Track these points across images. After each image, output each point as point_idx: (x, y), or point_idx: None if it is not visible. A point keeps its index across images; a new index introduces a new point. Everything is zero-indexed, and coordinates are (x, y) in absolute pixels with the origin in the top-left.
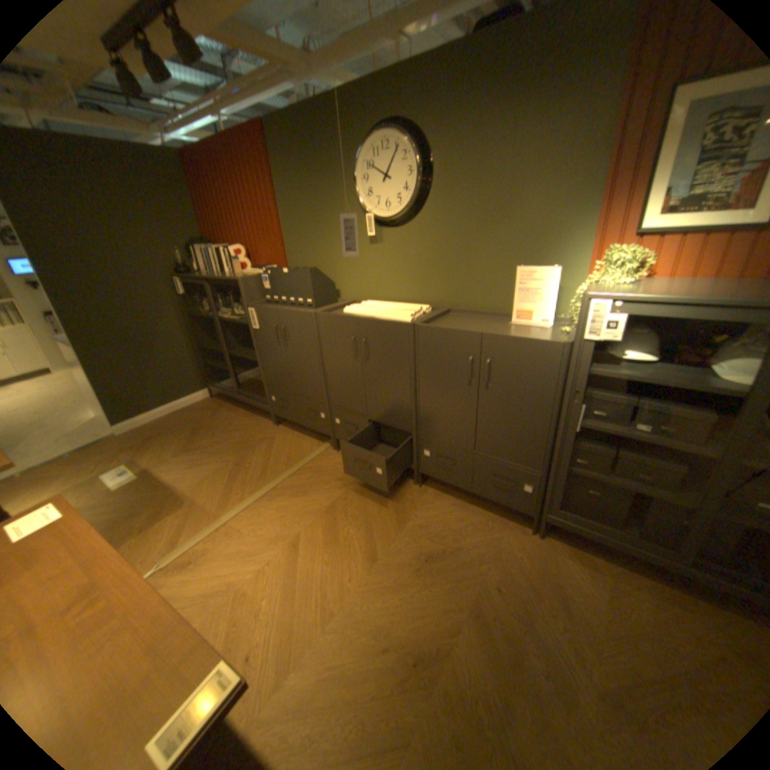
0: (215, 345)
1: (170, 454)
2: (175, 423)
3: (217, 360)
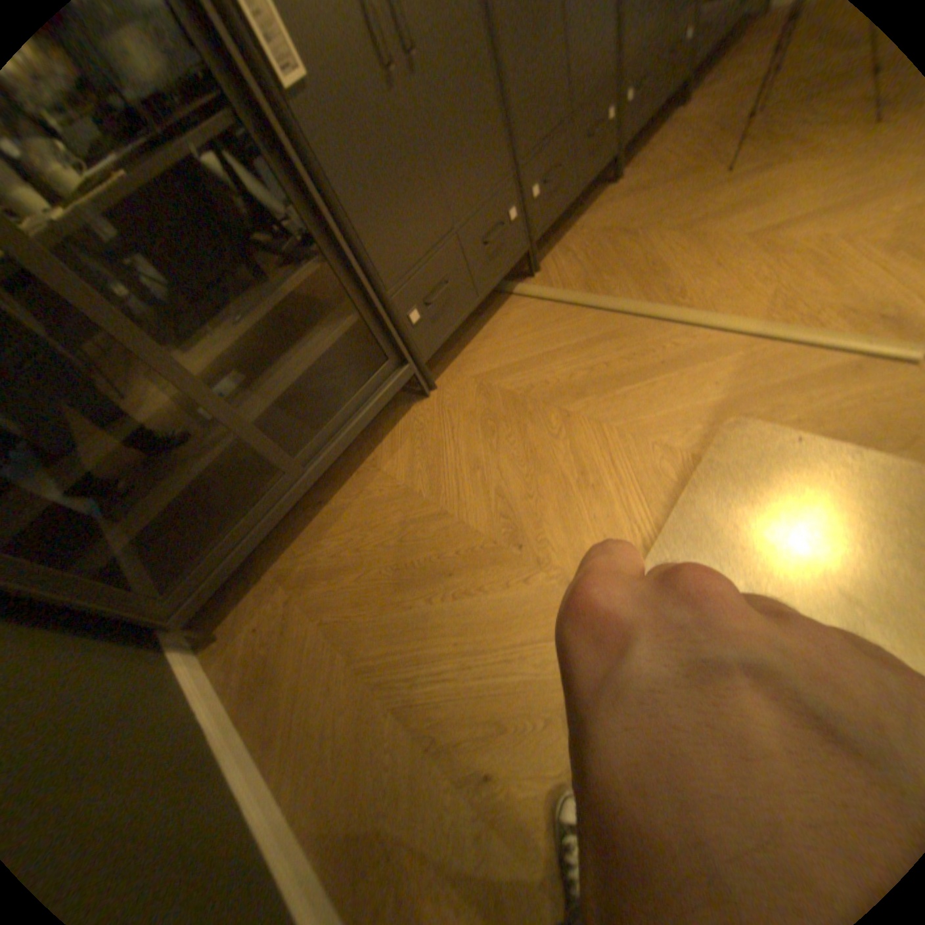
0: (70, 465)
1: (538, 576)
2: (347, 683)
3: (116, 527)
